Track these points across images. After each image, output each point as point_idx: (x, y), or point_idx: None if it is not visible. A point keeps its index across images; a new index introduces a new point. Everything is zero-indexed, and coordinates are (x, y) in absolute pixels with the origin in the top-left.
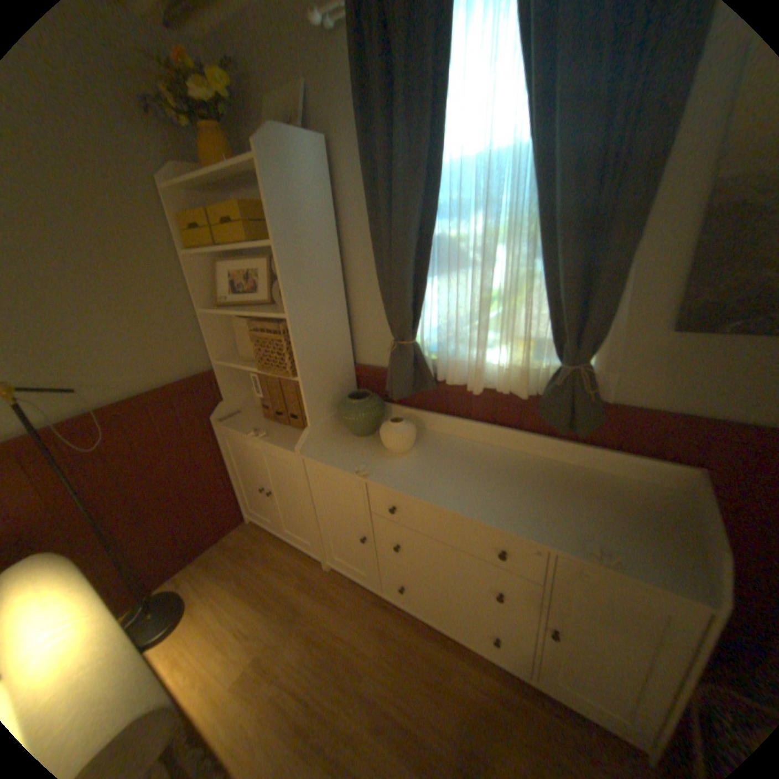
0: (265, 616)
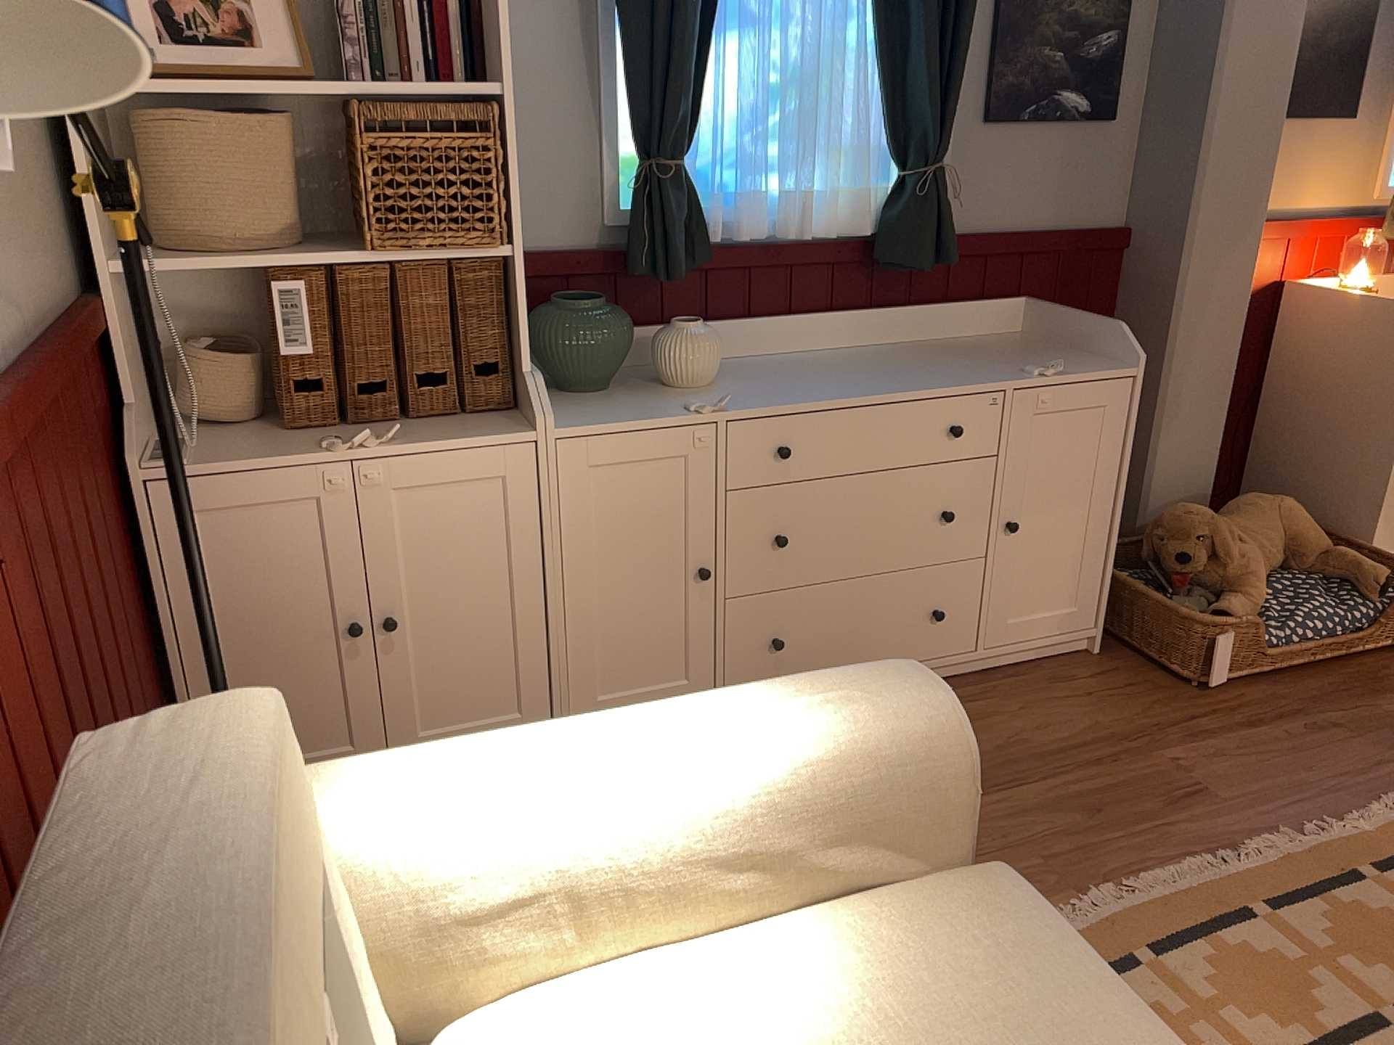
0: None
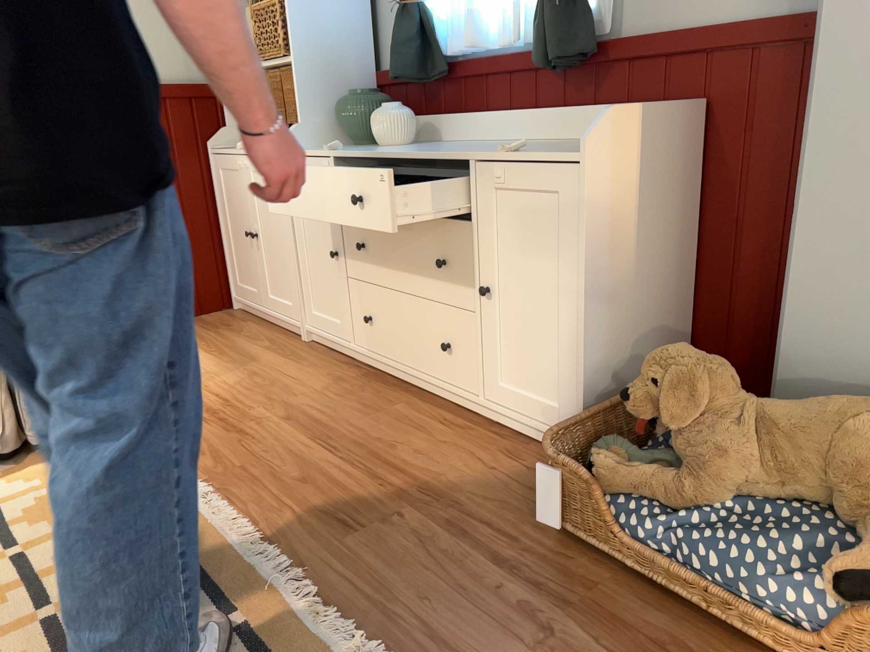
0: (218, 358)
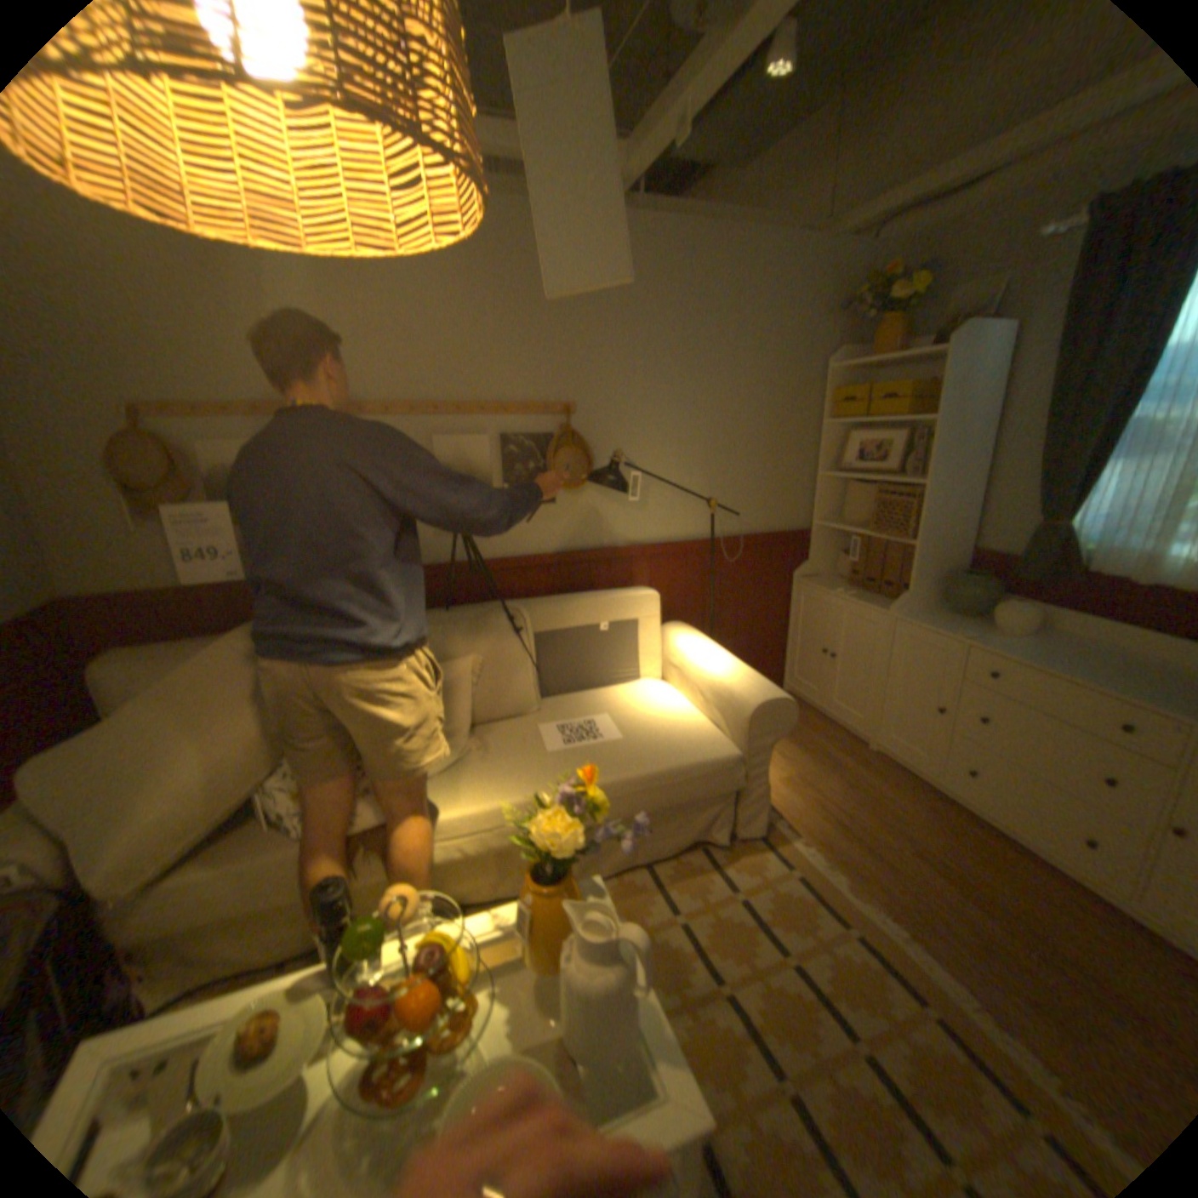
0: (807, 755)
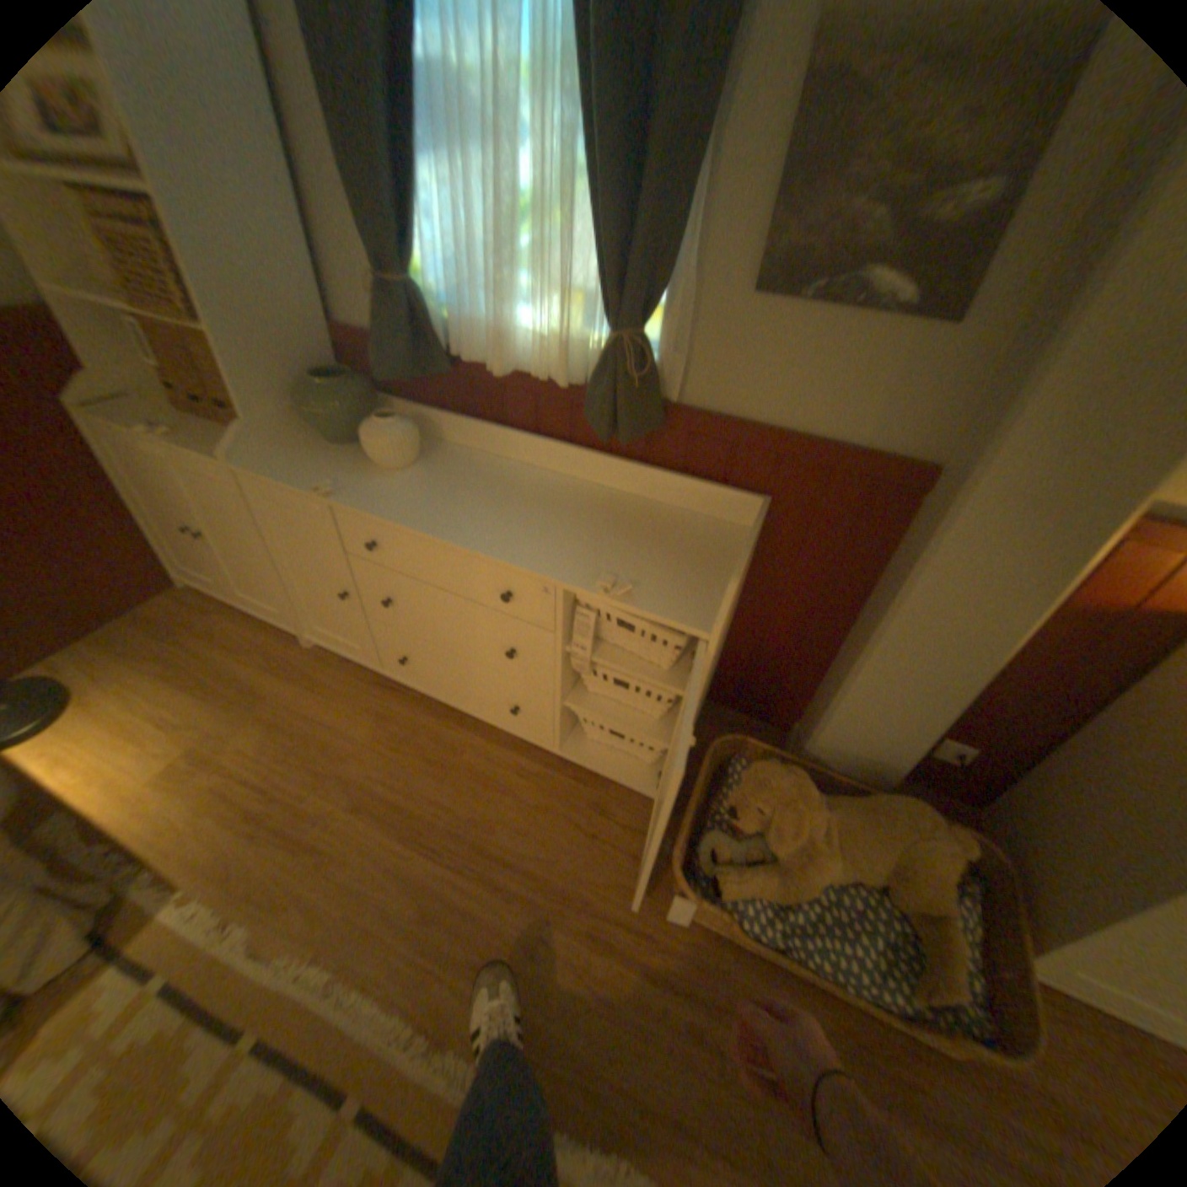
0: (208, 703)
